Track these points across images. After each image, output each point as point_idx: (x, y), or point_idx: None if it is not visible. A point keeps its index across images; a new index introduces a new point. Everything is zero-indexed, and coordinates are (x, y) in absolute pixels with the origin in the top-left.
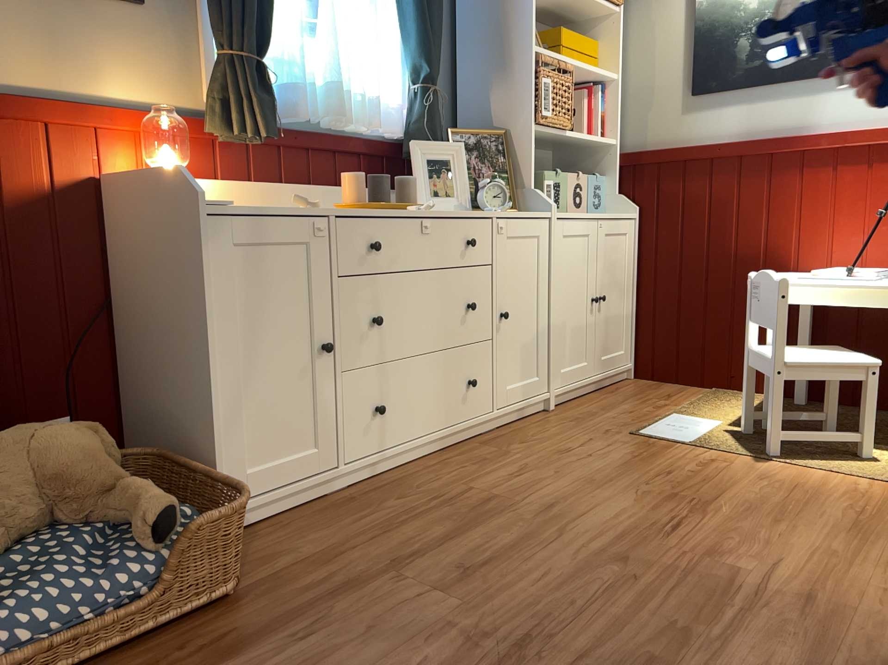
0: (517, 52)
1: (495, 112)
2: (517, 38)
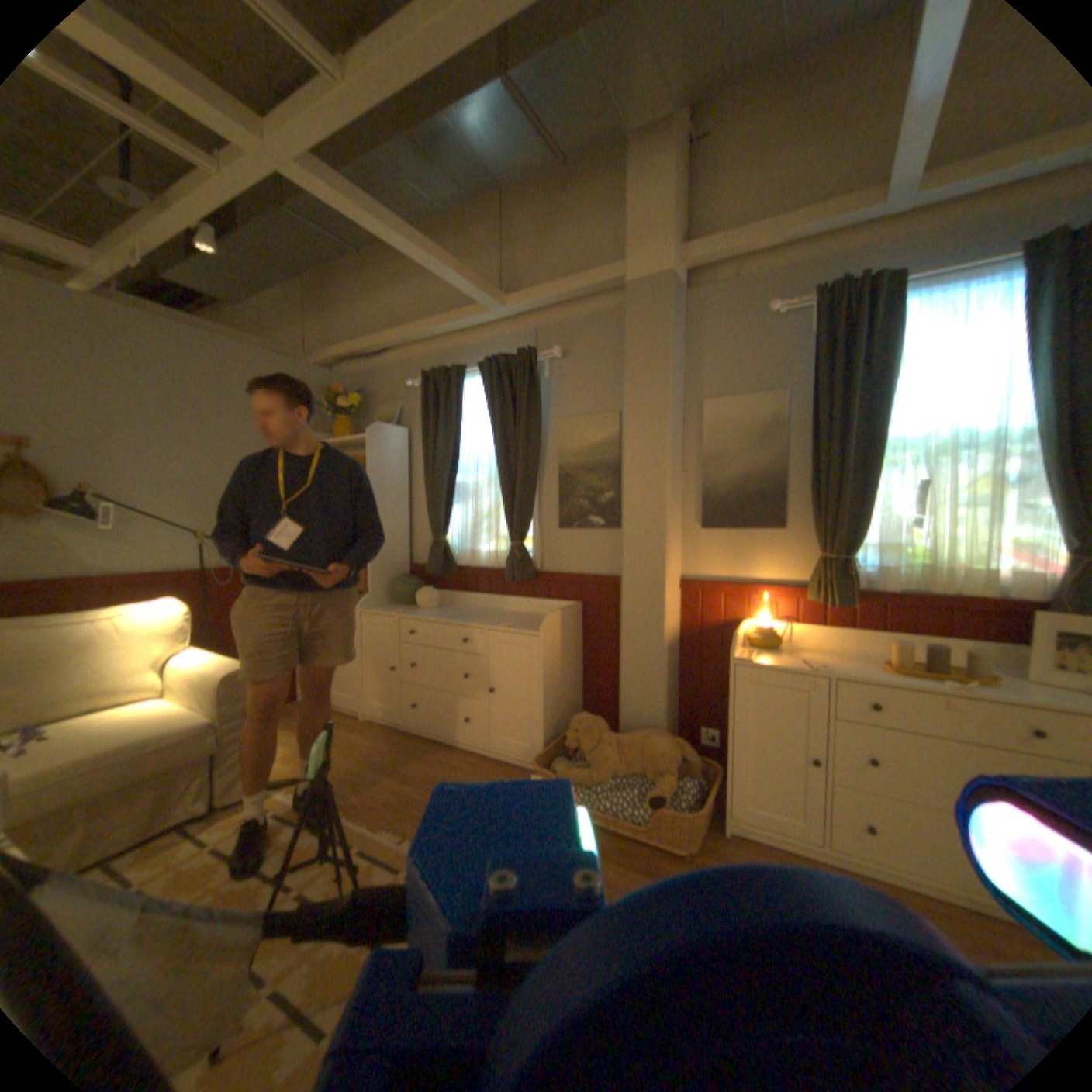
0: None
1: None
2: None
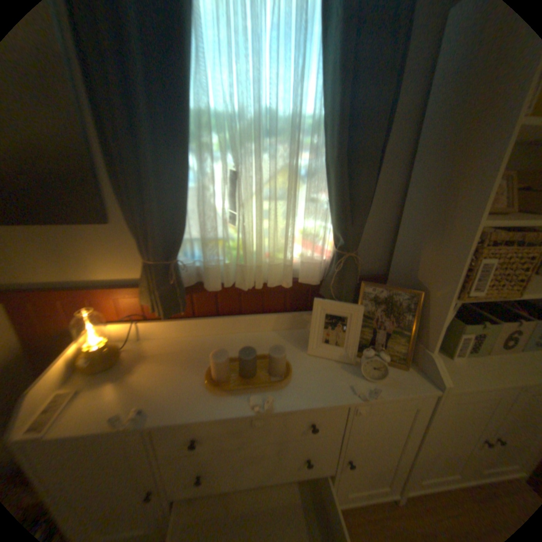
0: (461, 222)
1: (423, 267)
2: (466, 206)
